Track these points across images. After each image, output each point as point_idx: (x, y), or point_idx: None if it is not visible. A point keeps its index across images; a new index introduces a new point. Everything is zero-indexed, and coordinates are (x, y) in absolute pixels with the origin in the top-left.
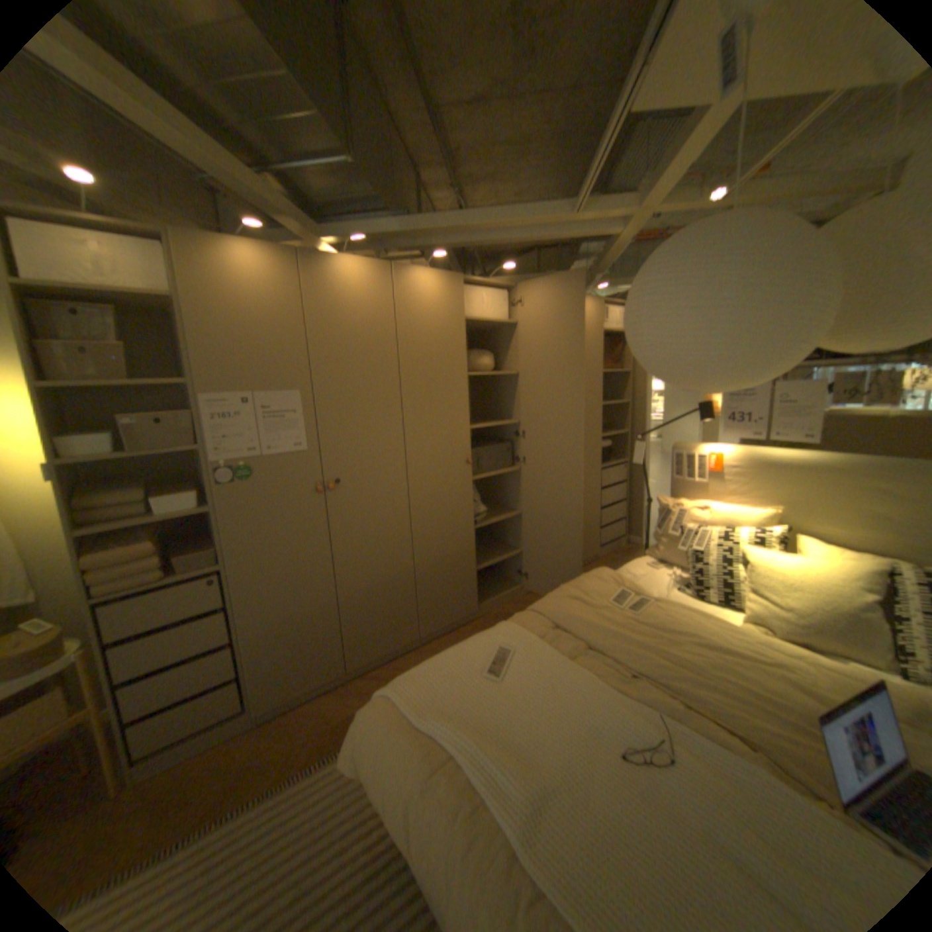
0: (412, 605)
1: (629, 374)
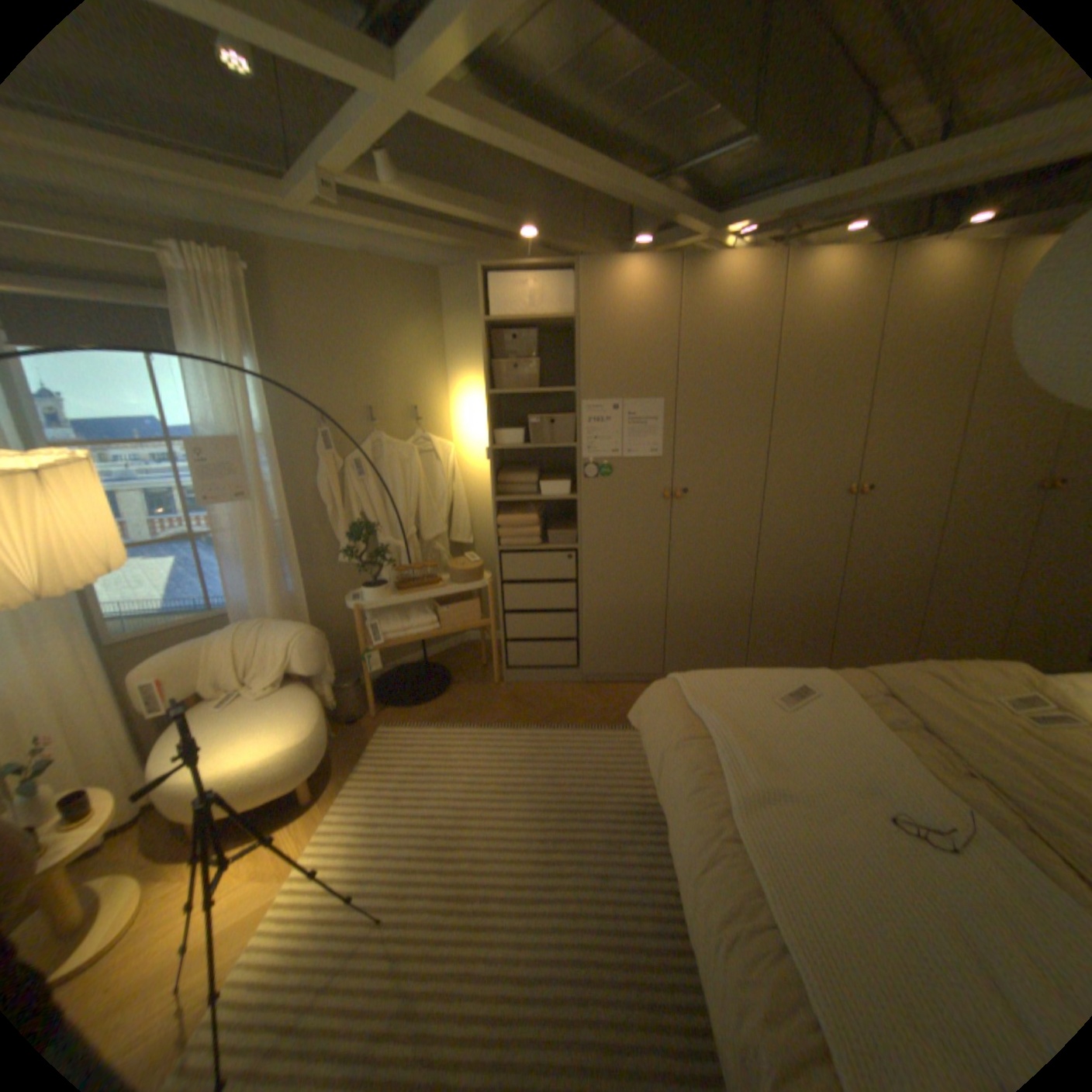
0: (743, 635)
1: None
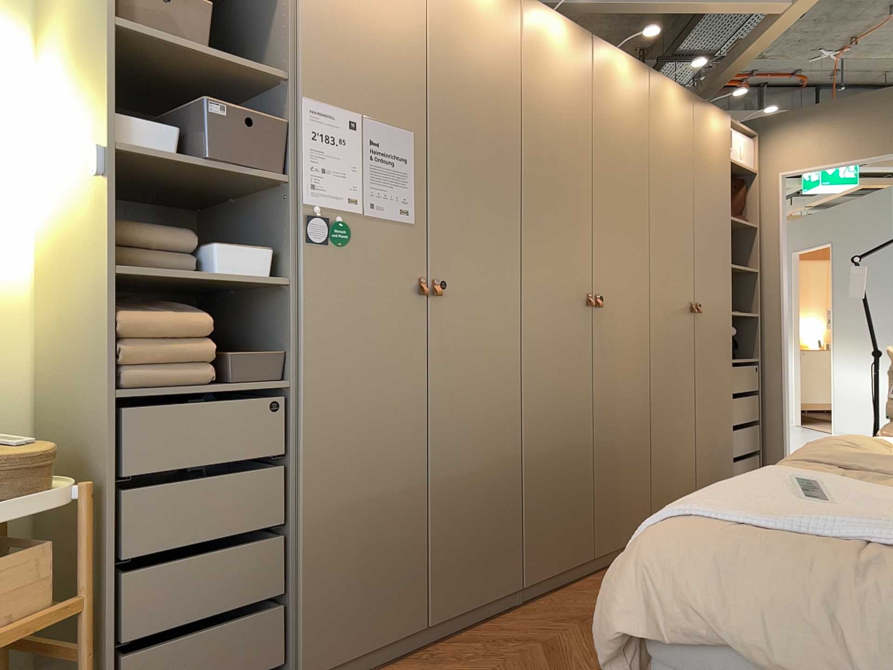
0: (519, 522)
1: (758, 231)
